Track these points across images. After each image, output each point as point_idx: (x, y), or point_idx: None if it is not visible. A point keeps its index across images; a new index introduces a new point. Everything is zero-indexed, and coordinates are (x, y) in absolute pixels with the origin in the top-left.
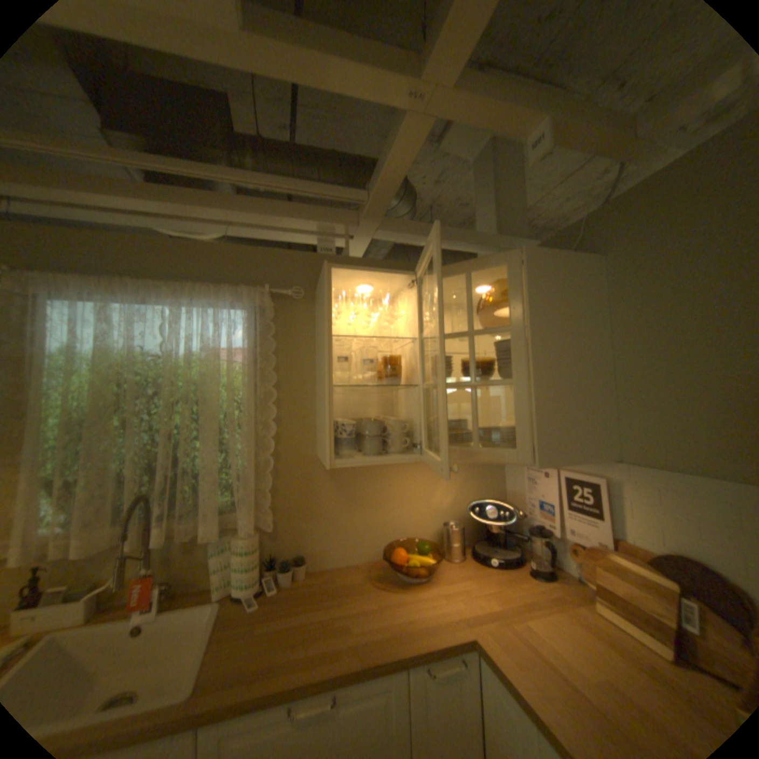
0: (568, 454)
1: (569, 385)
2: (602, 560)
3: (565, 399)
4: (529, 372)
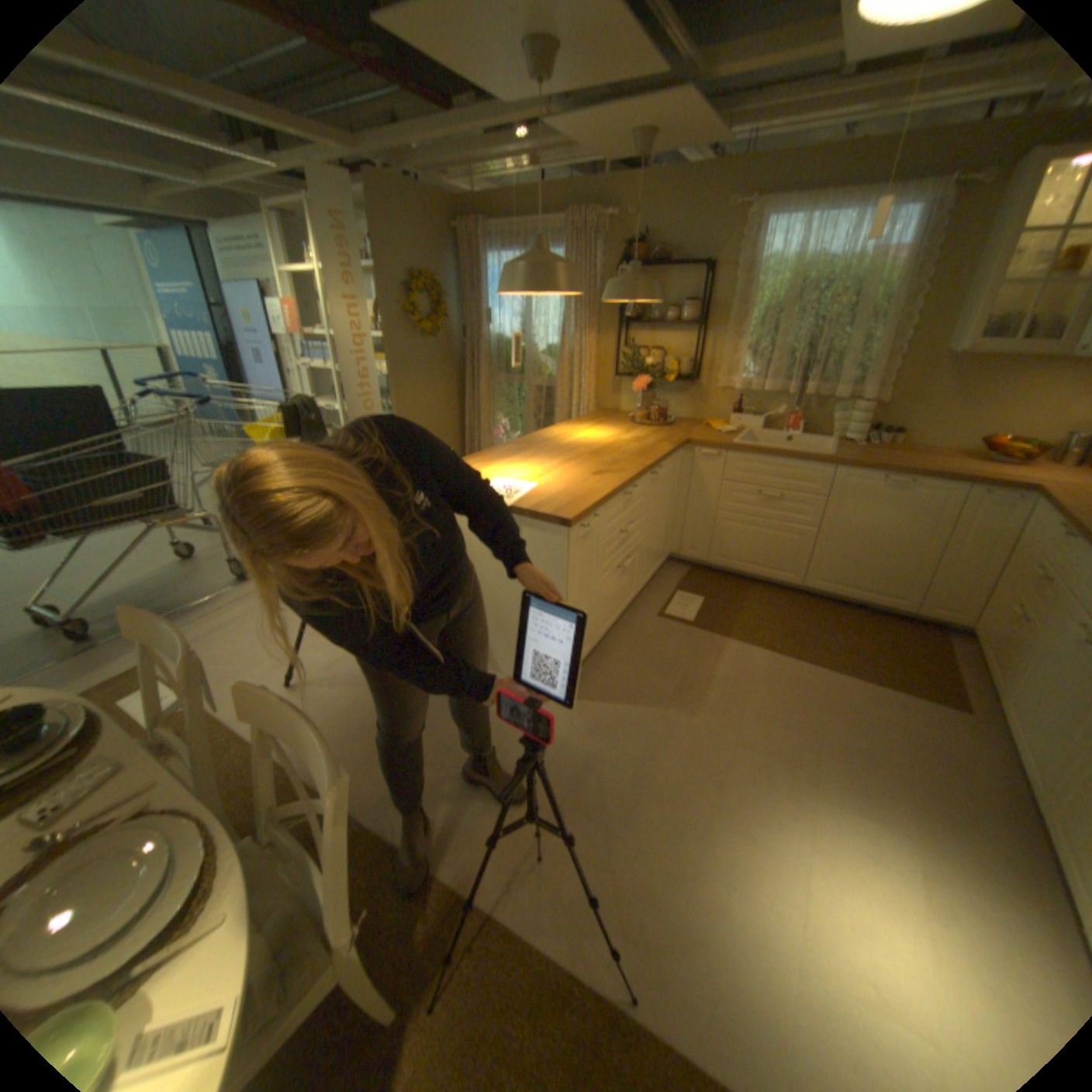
0: None
1: None
2: None
3: None
4: None
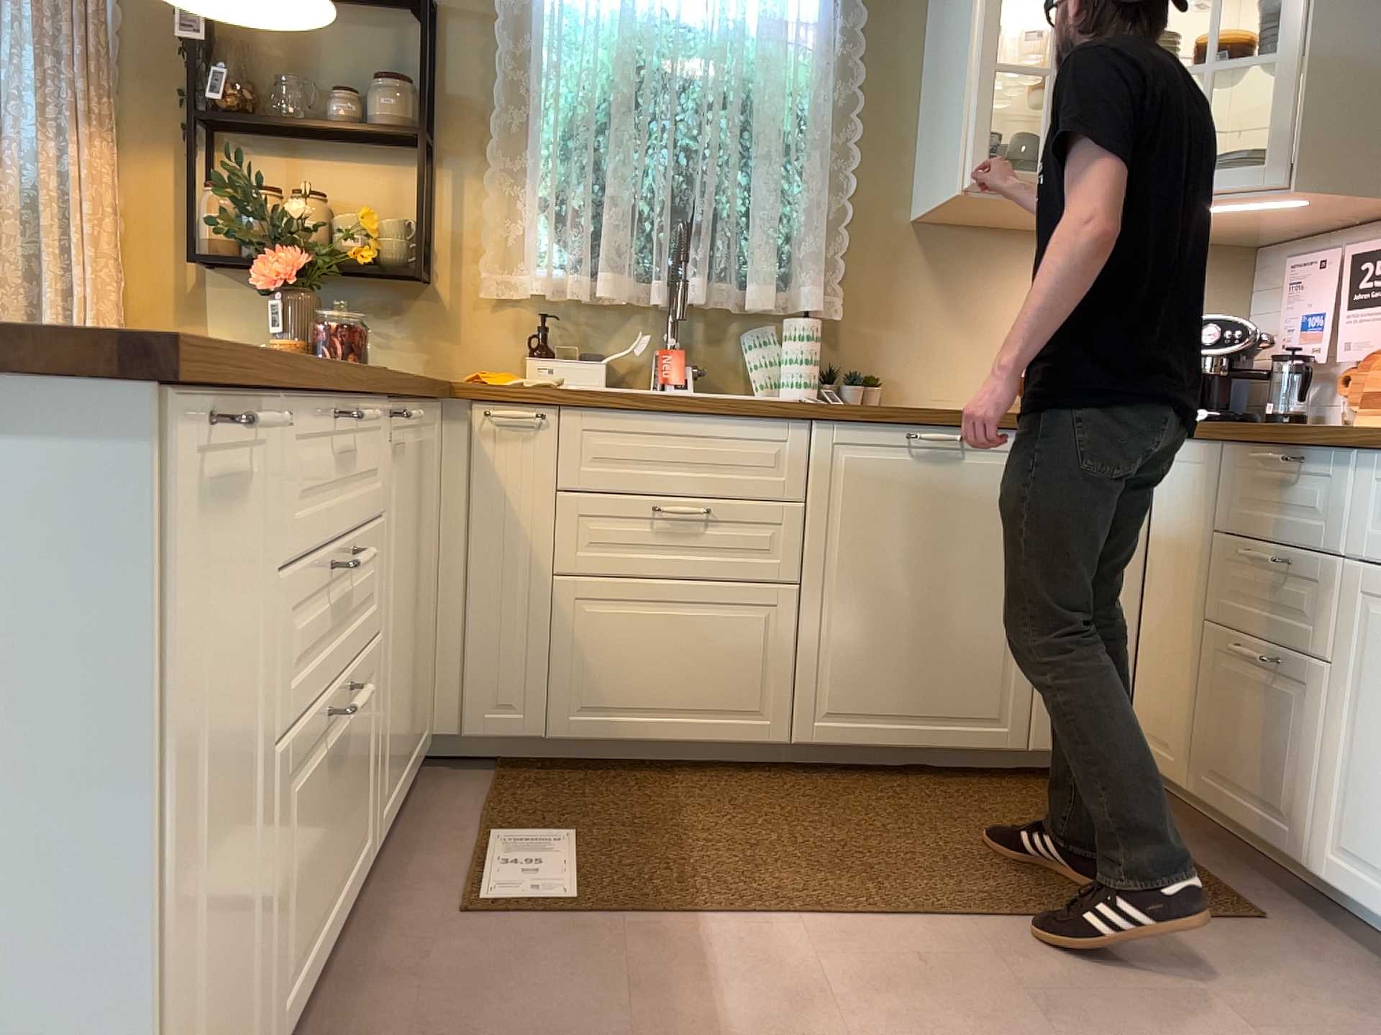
0: (1347, 175)
1: (1370, 66)
2: (1380, 360)
3: (1357, 87)
4: (1306, 45)
